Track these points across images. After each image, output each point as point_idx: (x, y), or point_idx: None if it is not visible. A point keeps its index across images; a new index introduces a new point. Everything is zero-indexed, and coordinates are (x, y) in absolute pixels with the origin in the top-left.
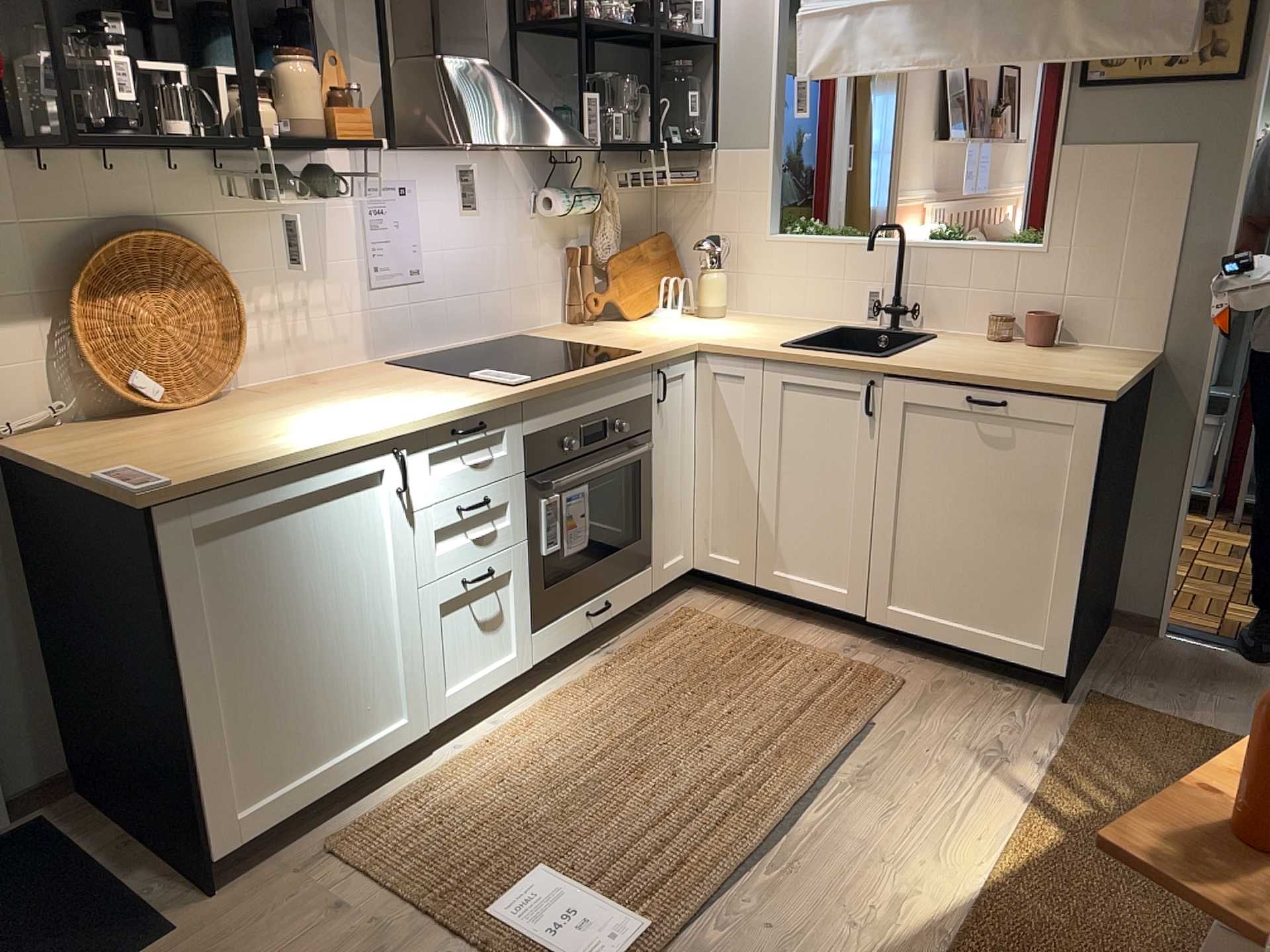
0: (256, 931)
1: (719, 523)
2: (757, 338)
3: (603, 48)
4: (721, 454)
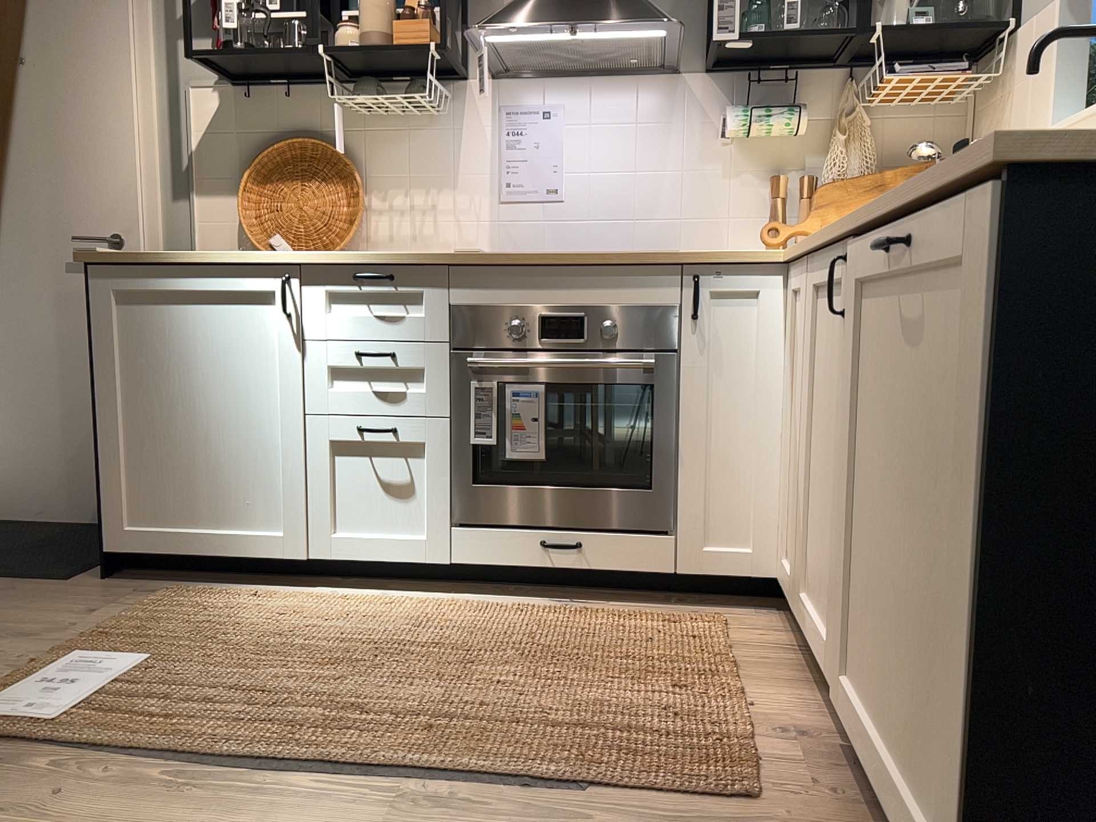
0: (63, 599)
1: (792, 513)
2: None
3: None
4: (796, 411)
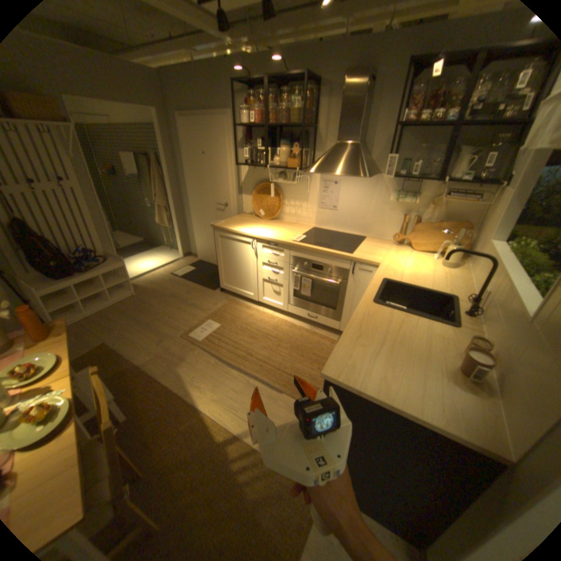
0: (212, 298)
1: None
2: (397, 274)
3: (468, 128)
4: None
